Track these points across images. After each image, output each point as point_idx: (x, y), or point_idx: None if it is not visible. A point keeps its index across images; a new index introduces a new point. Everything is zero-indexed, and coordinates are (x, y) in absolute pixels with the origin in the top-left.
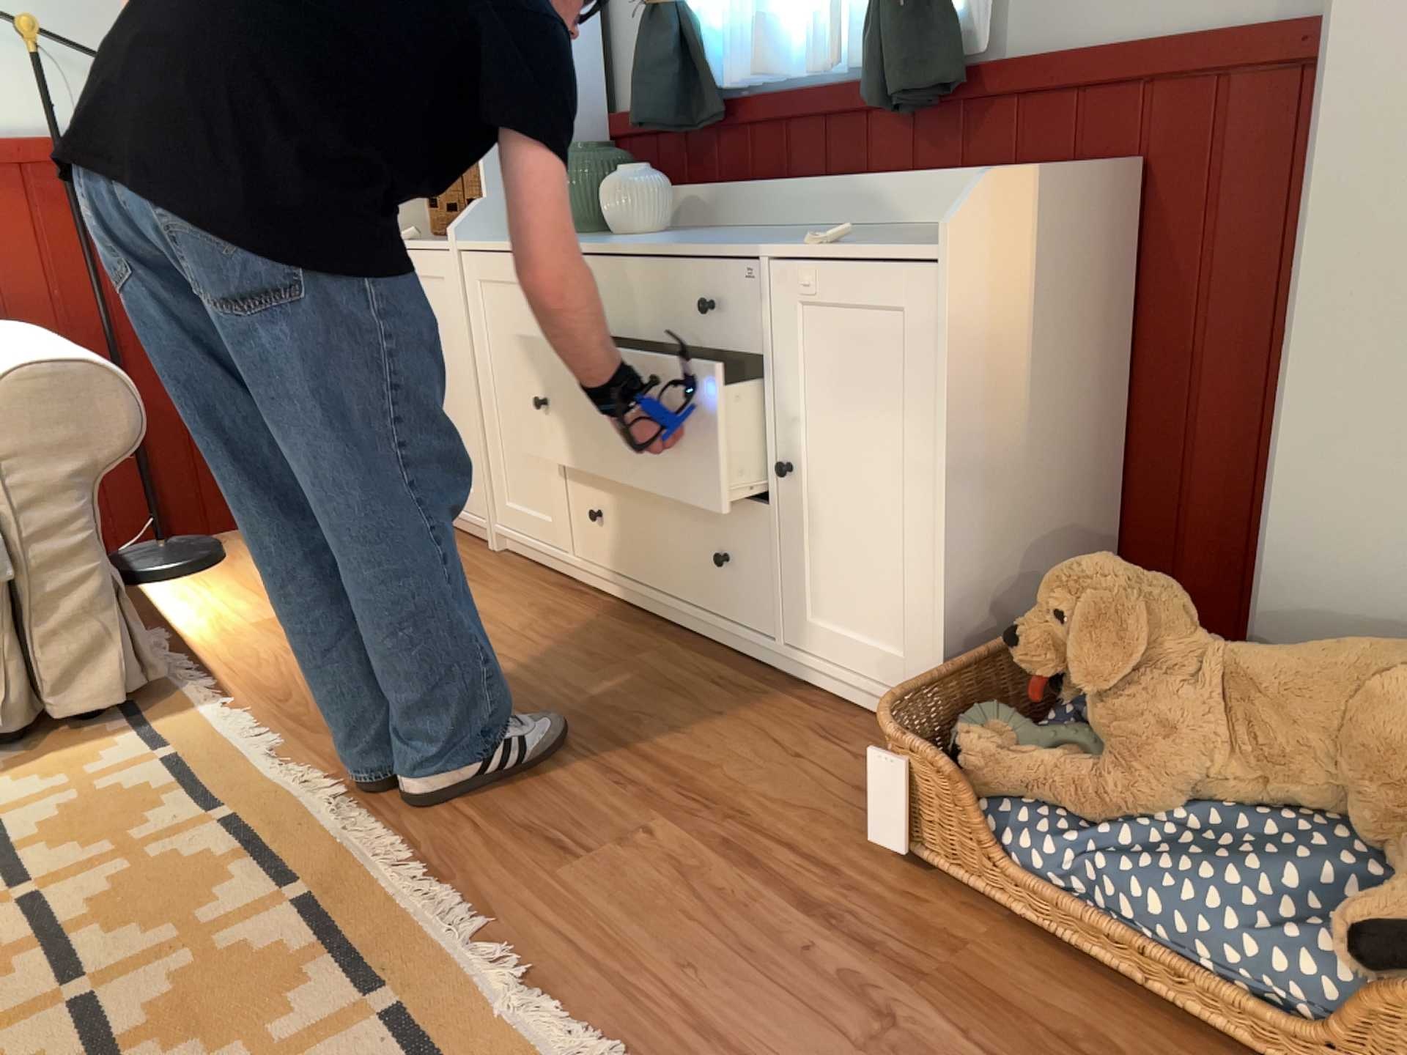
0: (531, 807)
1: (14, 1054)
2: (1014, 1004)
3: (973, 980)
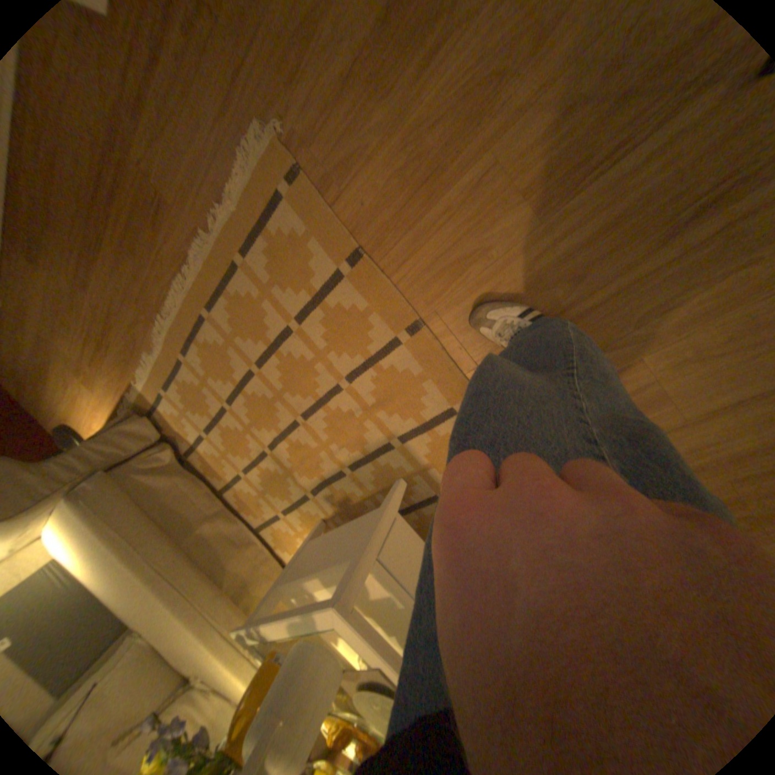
0: (139, 226)
1: (274, 374)
2: None
3: None
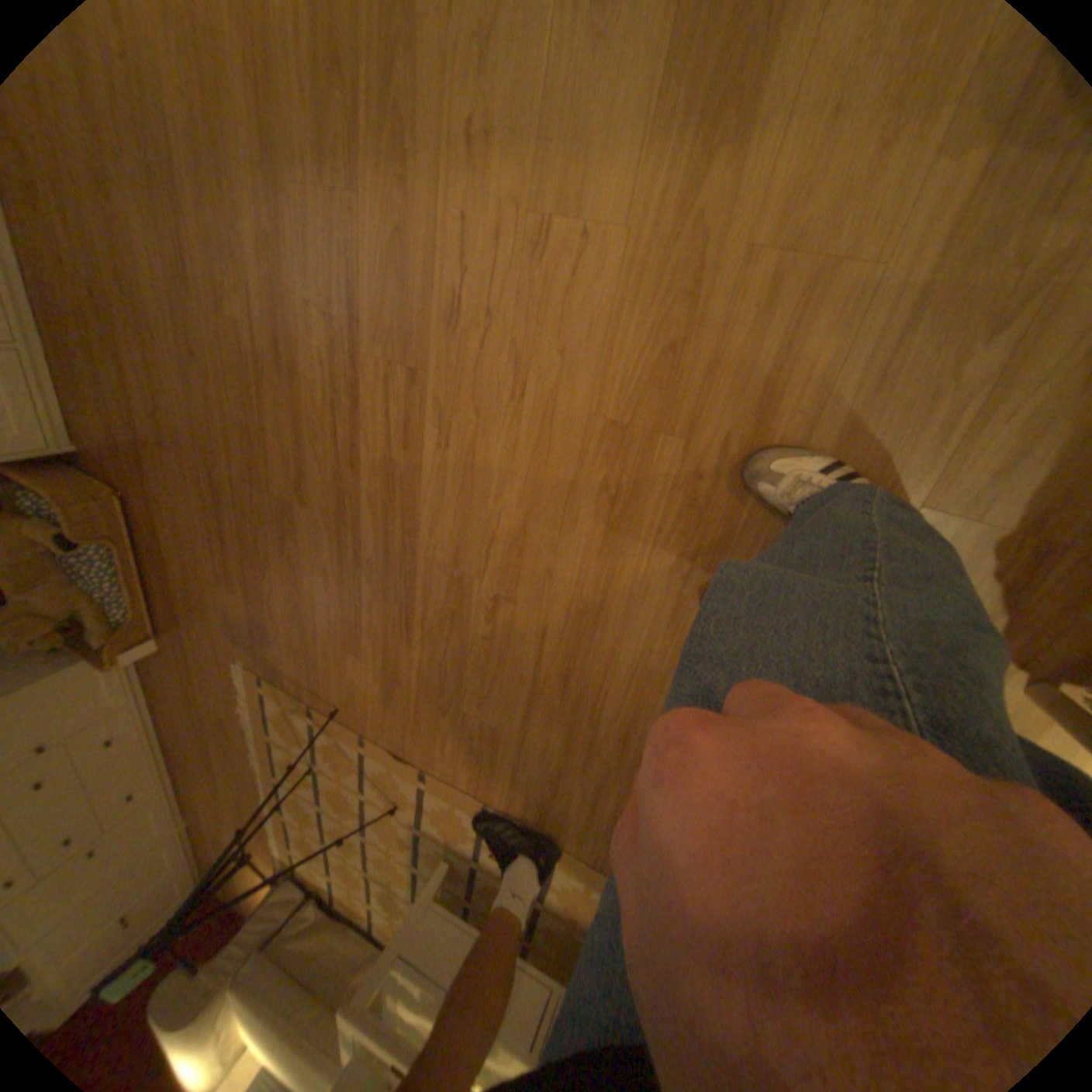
0: (213, 739)
1: (322, 807)
2: (156, 599)
3: (158, 610)
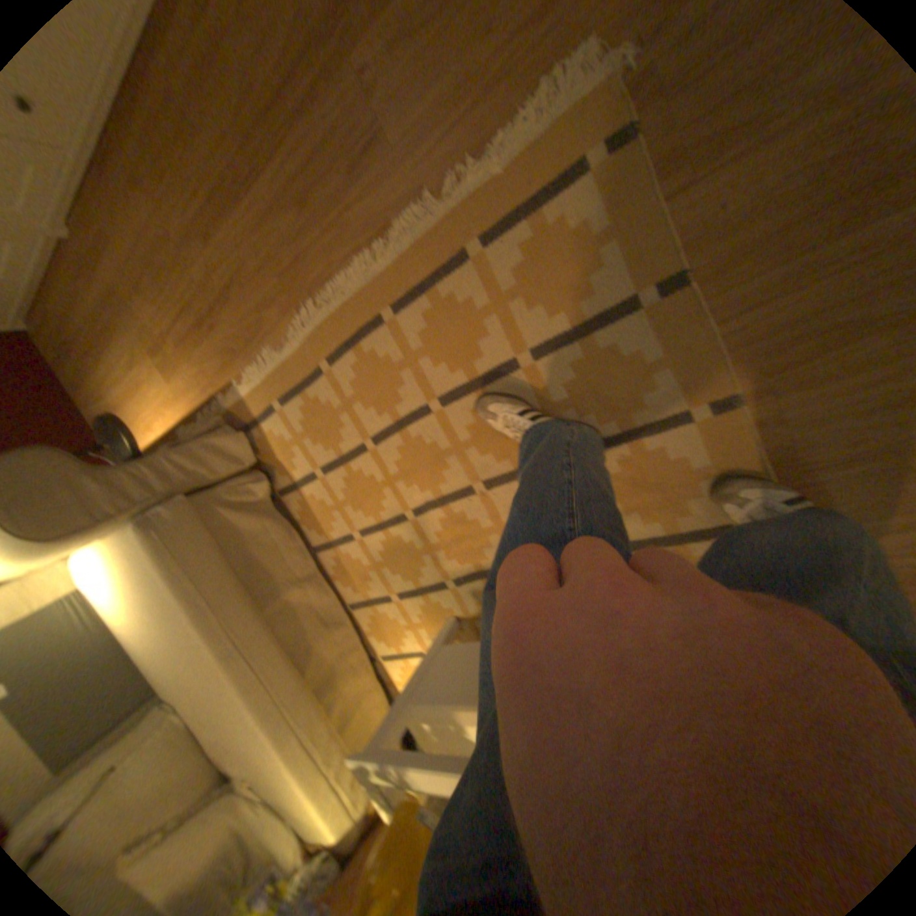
0: (329, 168)
1: (465, 419)
2: None
3: None
